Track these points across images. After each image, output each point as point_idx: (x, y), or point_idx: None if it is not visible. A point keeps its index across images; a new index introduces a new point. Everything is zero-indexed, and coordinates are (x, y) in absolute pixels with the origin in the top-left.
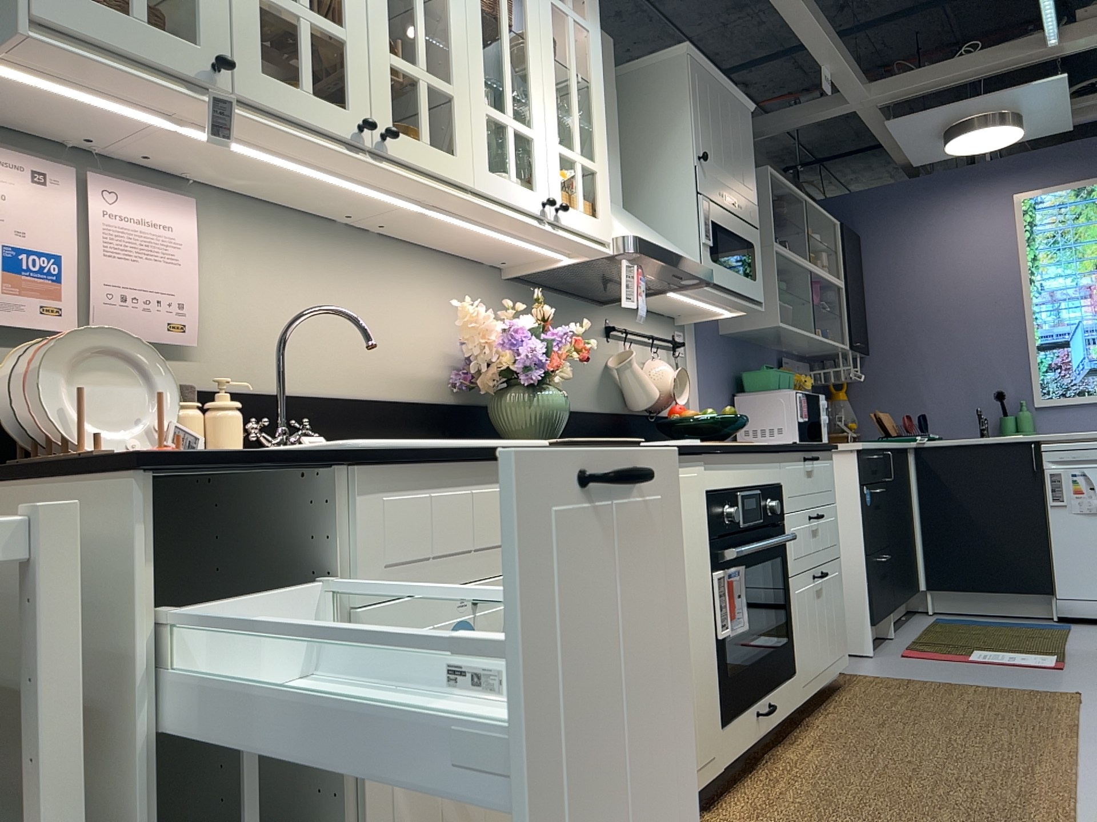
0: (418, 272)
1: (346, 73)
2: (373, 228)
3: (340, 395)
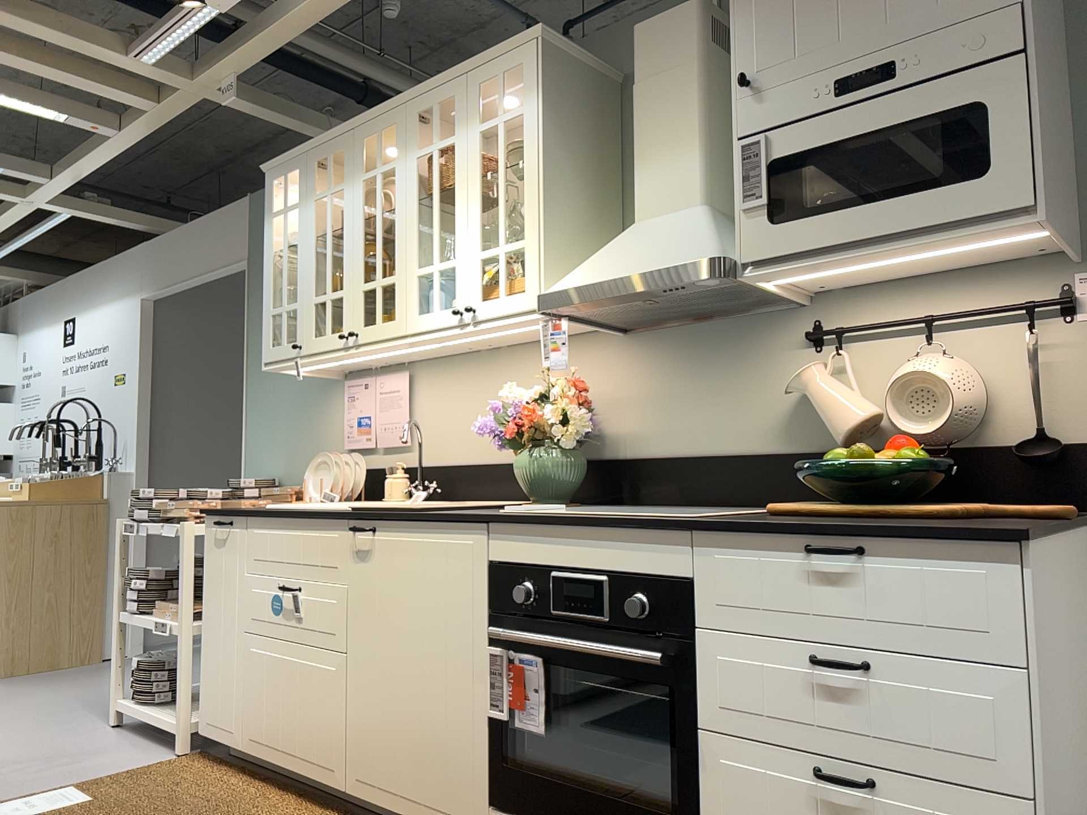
0: (534, 361)
1: (343, 311)
2: (494, 345)
3: (477, 462)
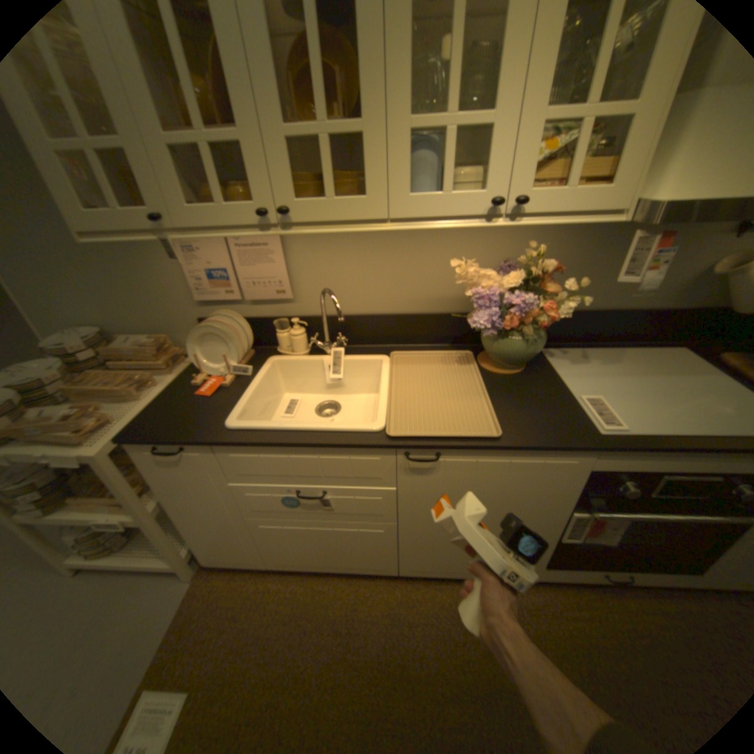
0: None
1: (244, 167)
2: None
3: (380, 313)
